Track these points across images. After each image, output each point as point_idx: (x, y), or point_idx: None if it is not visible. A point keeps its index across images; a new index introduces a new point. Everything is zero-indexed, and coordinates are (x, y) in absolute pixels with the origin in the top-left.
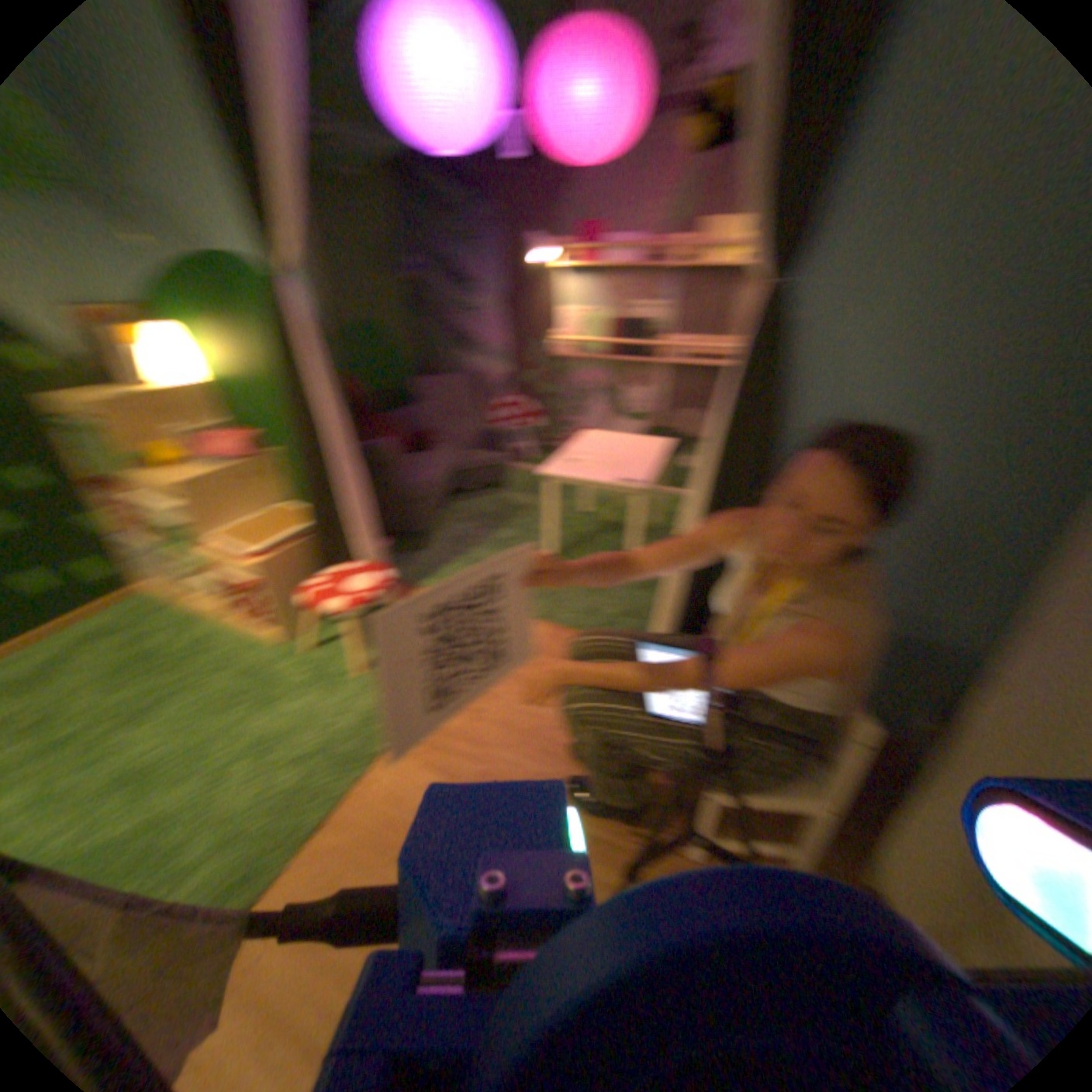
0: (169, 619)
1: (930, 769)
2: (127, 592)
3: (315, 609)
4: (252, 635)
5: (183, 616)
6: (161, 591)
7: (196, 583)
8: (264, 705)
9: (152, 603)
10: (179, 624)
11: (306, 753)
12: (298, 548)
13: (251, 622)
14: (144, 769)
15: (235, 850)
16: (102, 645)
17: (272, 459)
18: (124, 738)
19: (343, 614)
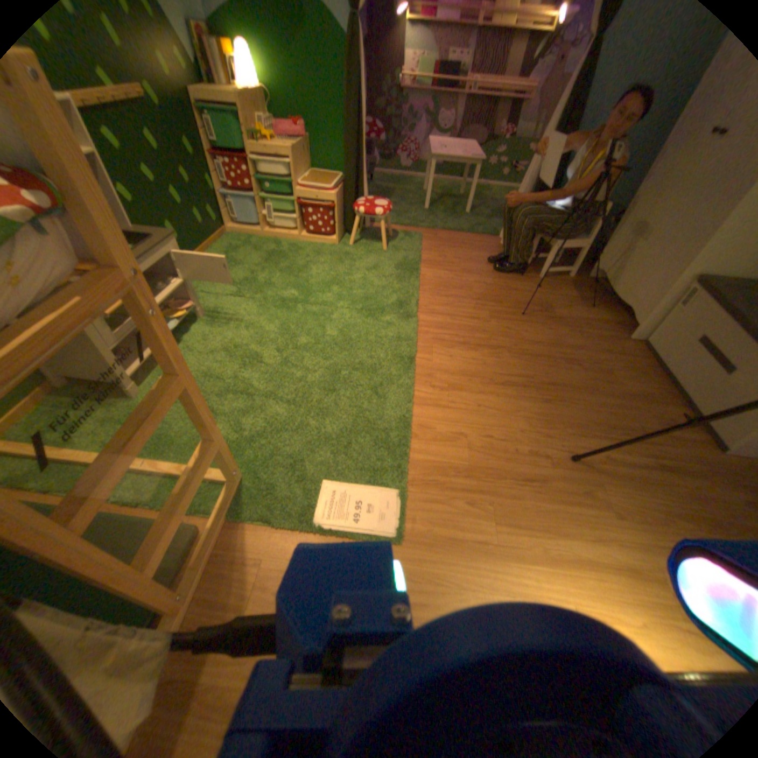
0: (265, 239)
1: (610, 232)
2: (222, 230)
3: (373, 212)
4: (322, 238)
5: (270, 237)
6: (247, 226)
7: (279, 215)
8: (356, 260)
9: (245, 233)
10: (273, 240)
11: (391, 269)
12: (341, 189)
13: (322, 231)
14: (332, 278)
15: (396, 290)
16: (245, 249)
17: (306, 140)
18: (309, 273)
19: (382, 215)
